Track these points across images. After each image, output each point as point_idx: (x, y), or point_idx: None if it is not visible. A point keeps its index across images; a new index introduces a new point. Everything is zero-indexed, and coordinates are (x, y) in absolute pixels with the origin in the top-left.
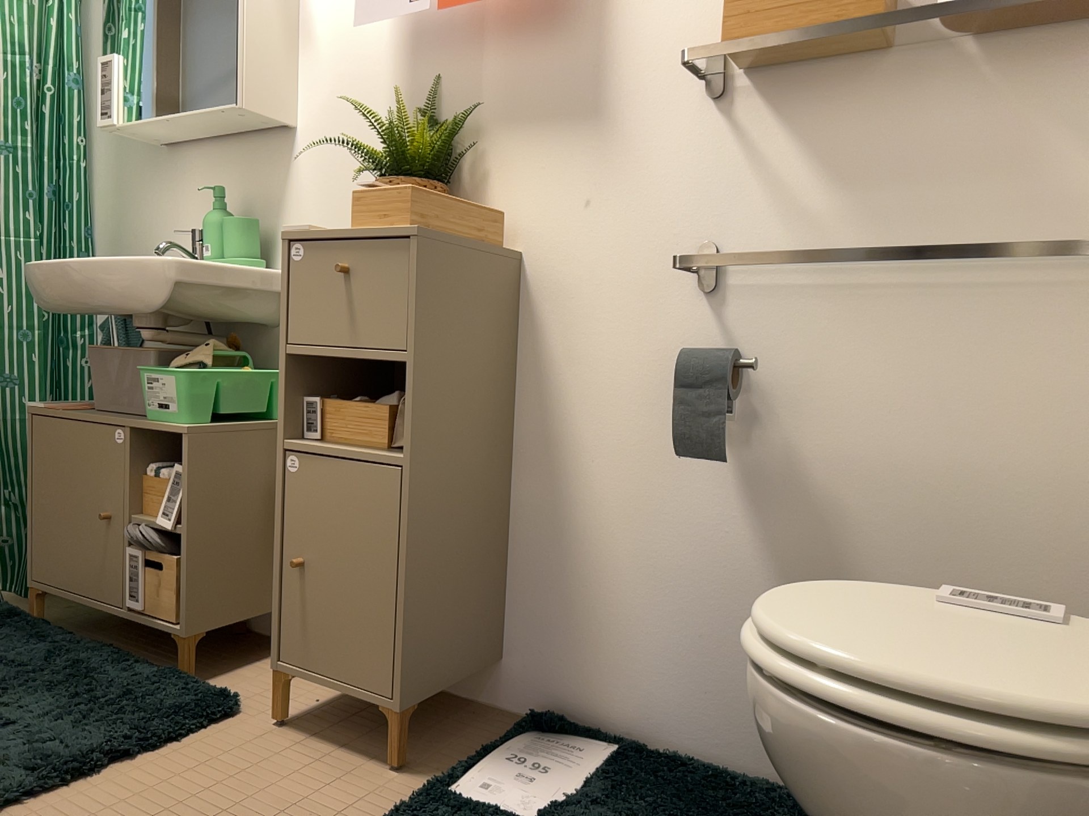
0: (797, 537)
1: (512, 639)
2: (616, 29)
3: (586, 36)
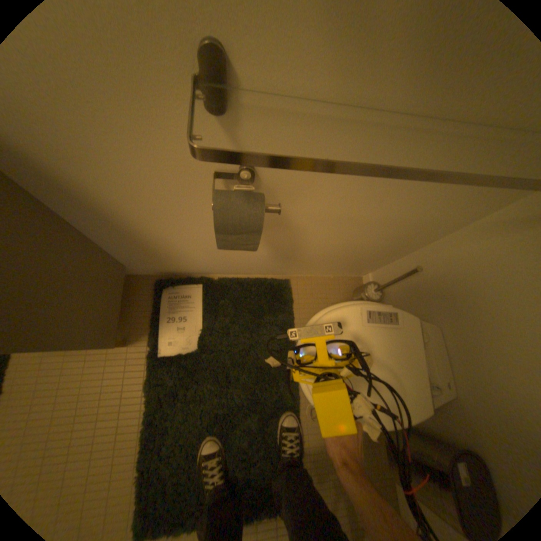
0: (281, 238)
1: (127, 264)
2: None
3: None
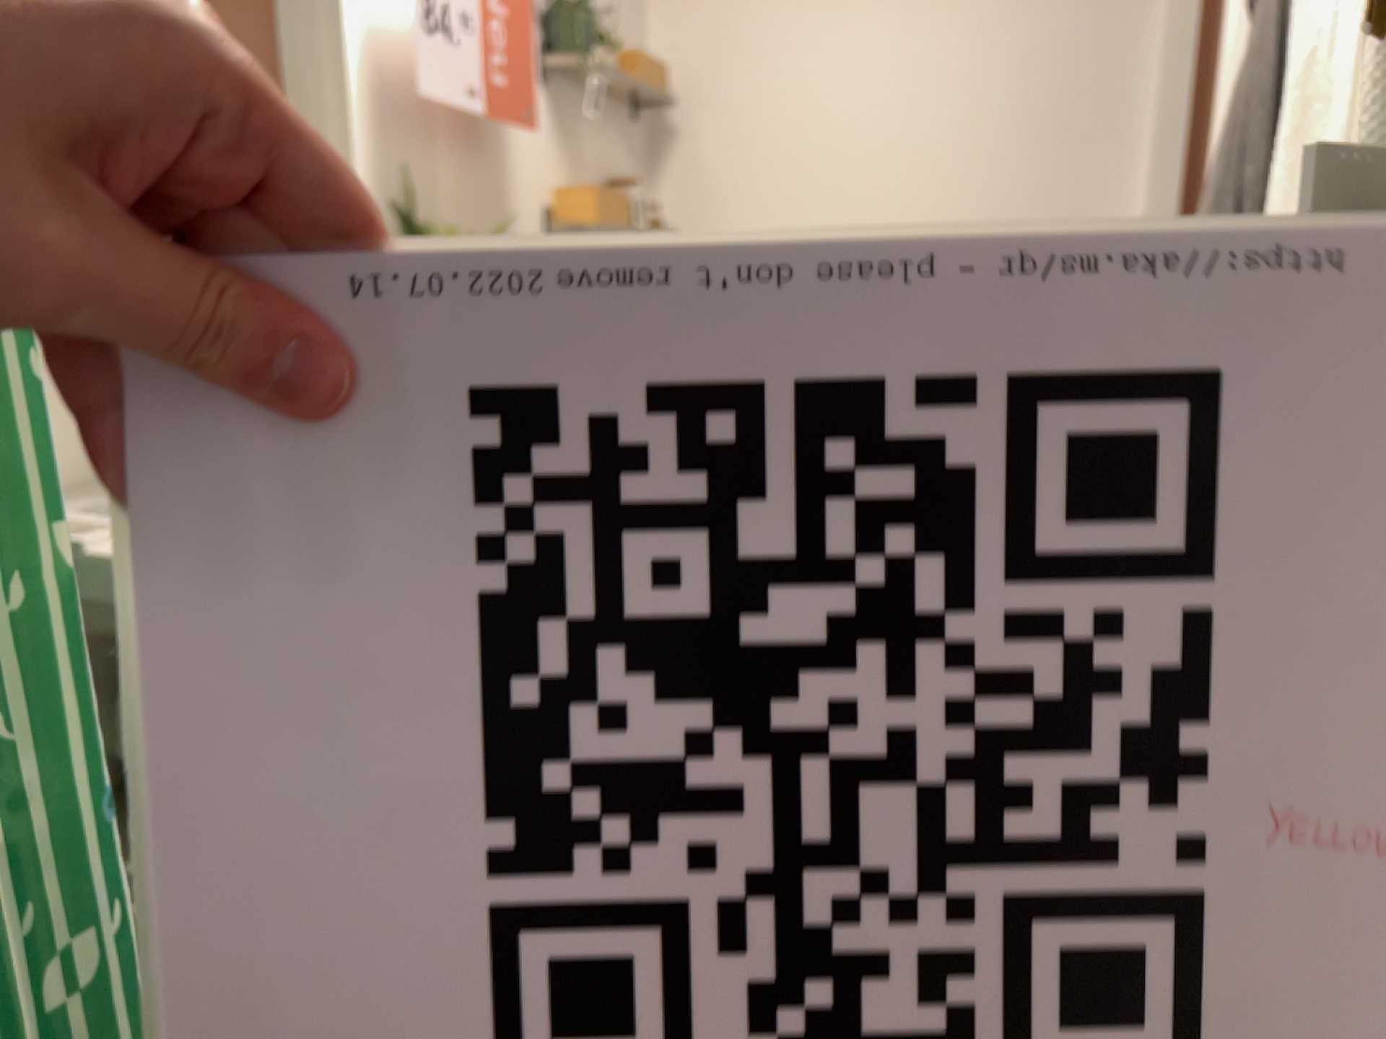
0: None
1: None
2: (511, 167)
3: (496, 164)
